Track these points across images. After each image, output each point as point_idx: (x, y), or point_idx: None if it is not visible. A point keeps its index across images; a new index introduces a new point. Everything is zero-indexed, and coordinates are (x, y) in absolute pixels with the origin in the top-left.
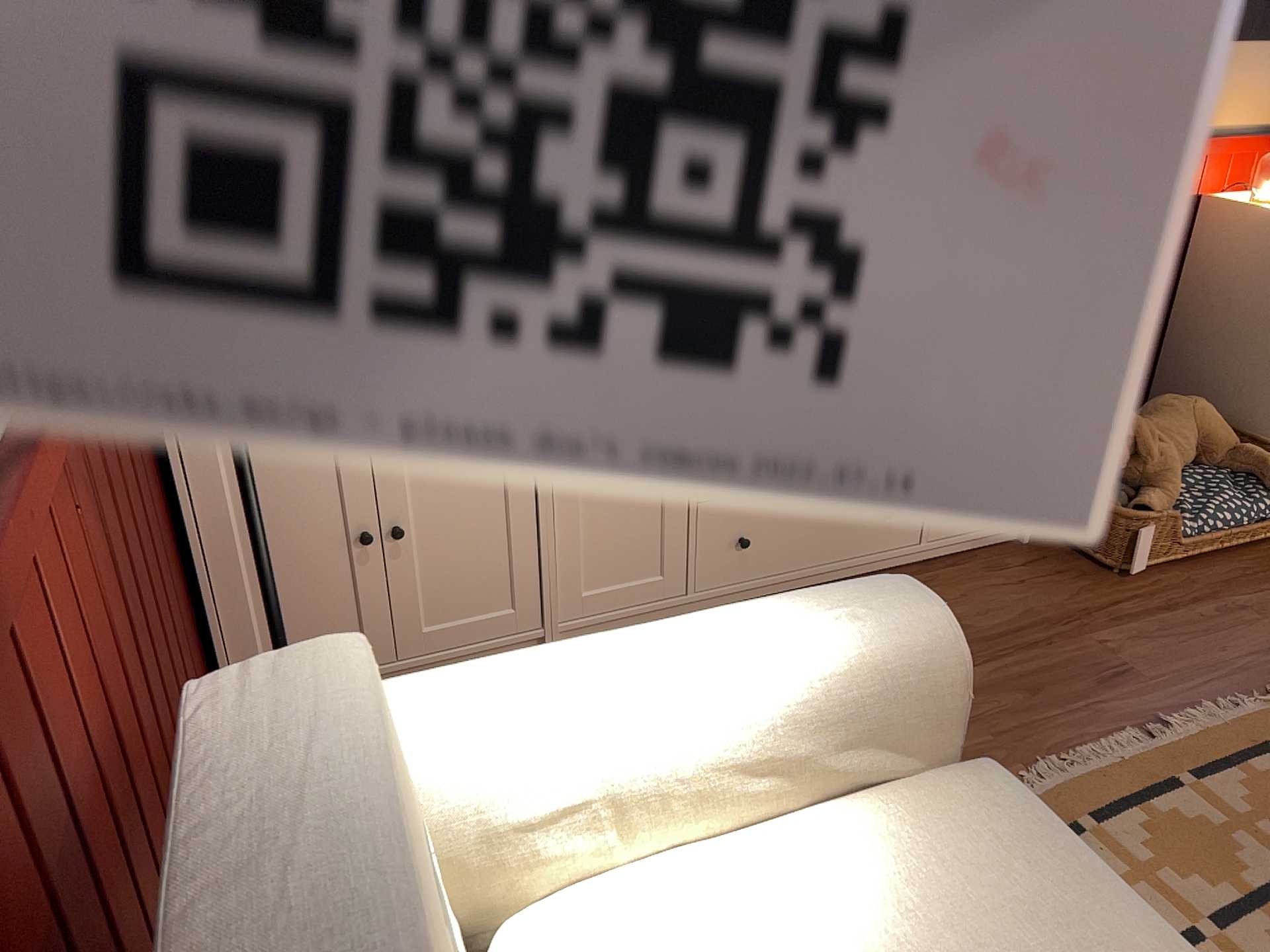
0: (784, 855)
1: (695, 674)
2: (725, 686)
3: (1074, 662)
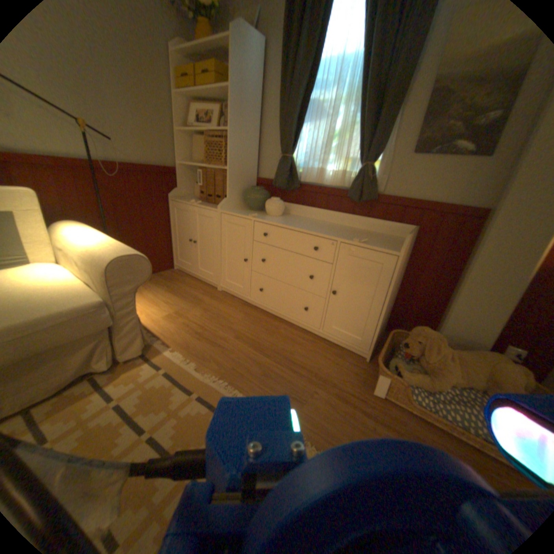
0: (64, 279)
1: (86, 240)
2: (83, 243)
3: (294, 385)
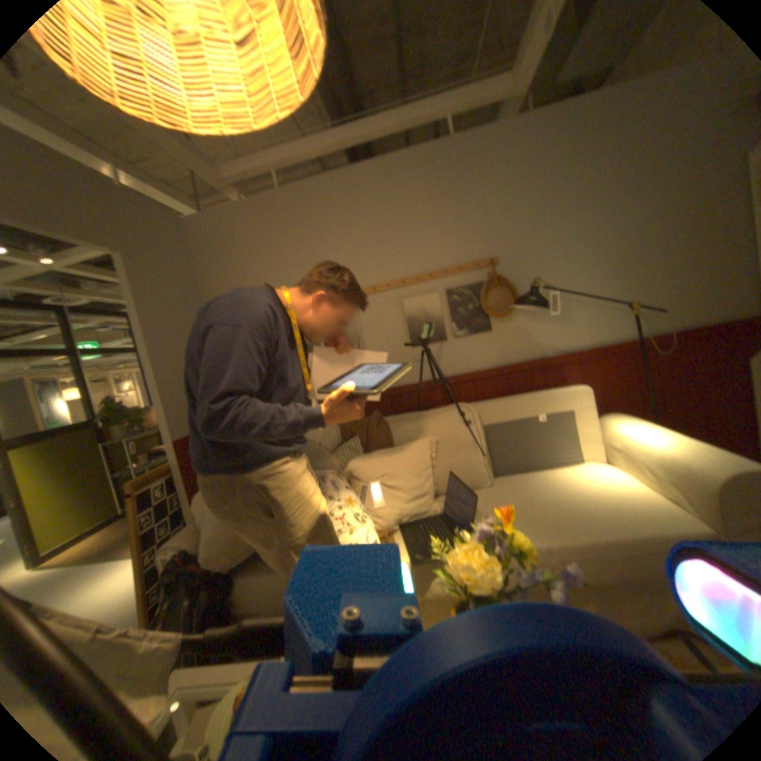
0: (639, 489)
1: (661, 441)
2: (661, 446)
3: None
